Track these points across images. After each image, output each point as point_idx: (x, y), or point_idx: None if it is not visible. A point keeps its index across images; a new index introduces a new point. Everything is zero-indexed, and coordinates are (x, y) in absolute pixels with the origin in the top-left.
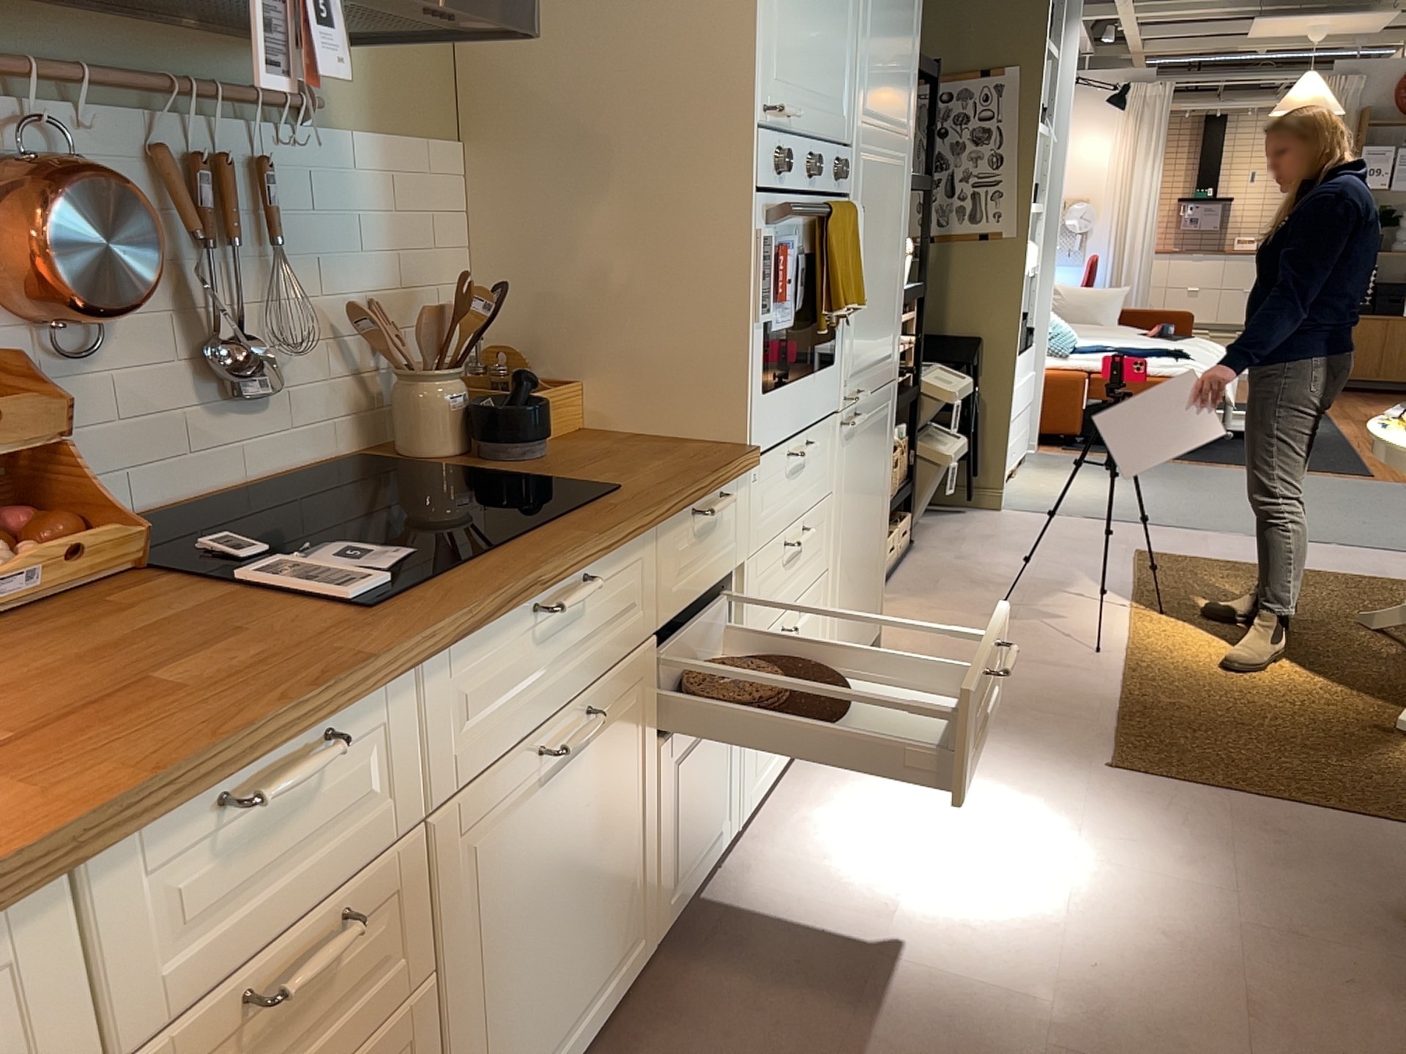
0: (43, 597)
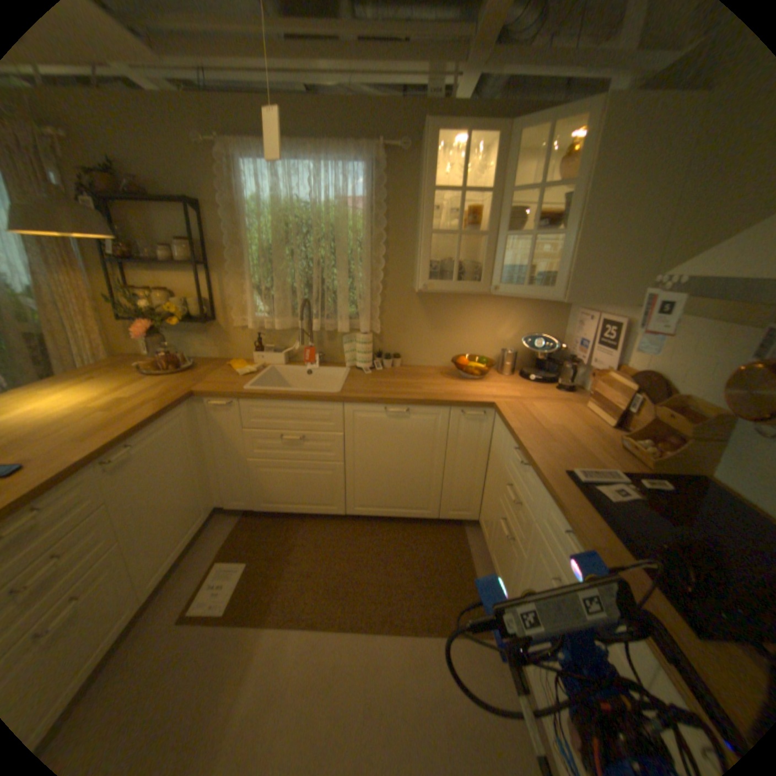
0: (636, 456)
